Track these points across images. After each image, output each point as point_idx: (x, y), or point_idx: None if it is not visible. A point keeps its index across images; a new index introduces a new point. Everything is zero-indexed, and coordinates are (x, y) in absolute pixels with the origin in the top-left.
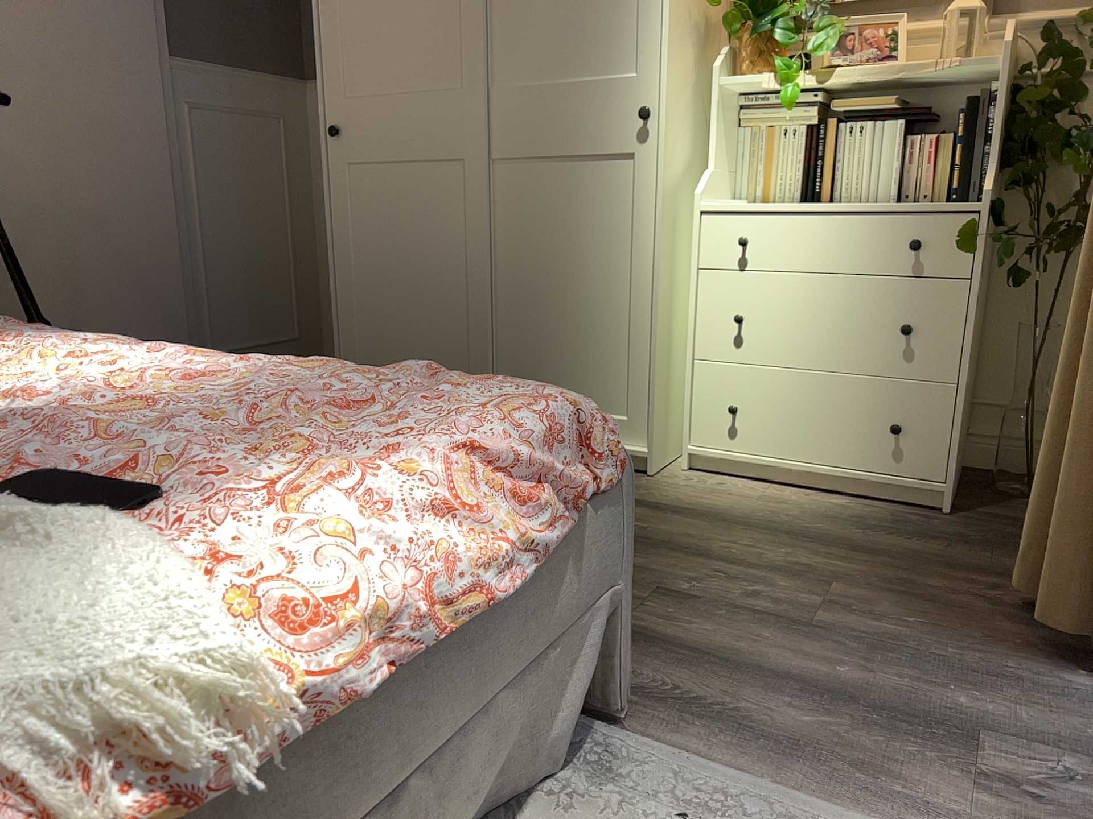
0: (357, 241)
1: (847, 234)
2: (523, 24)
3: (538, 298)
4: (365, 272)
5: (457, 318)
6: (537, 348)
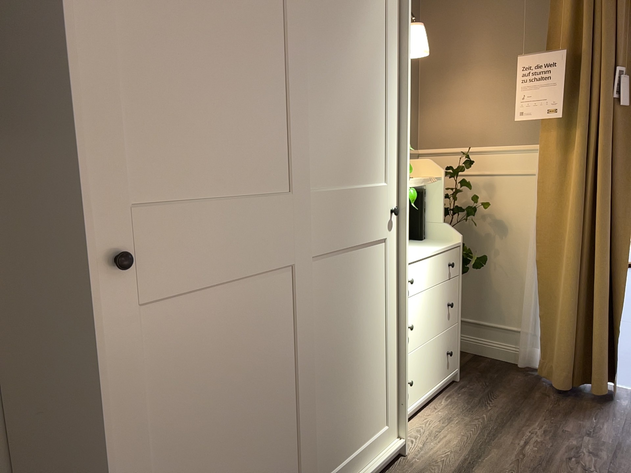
0: (153, 413)
1: (435, 265)
2: (326, 134)
3: (338, 371)
4: (167, 453)
5: (287, 433)
6: (338, 415)
